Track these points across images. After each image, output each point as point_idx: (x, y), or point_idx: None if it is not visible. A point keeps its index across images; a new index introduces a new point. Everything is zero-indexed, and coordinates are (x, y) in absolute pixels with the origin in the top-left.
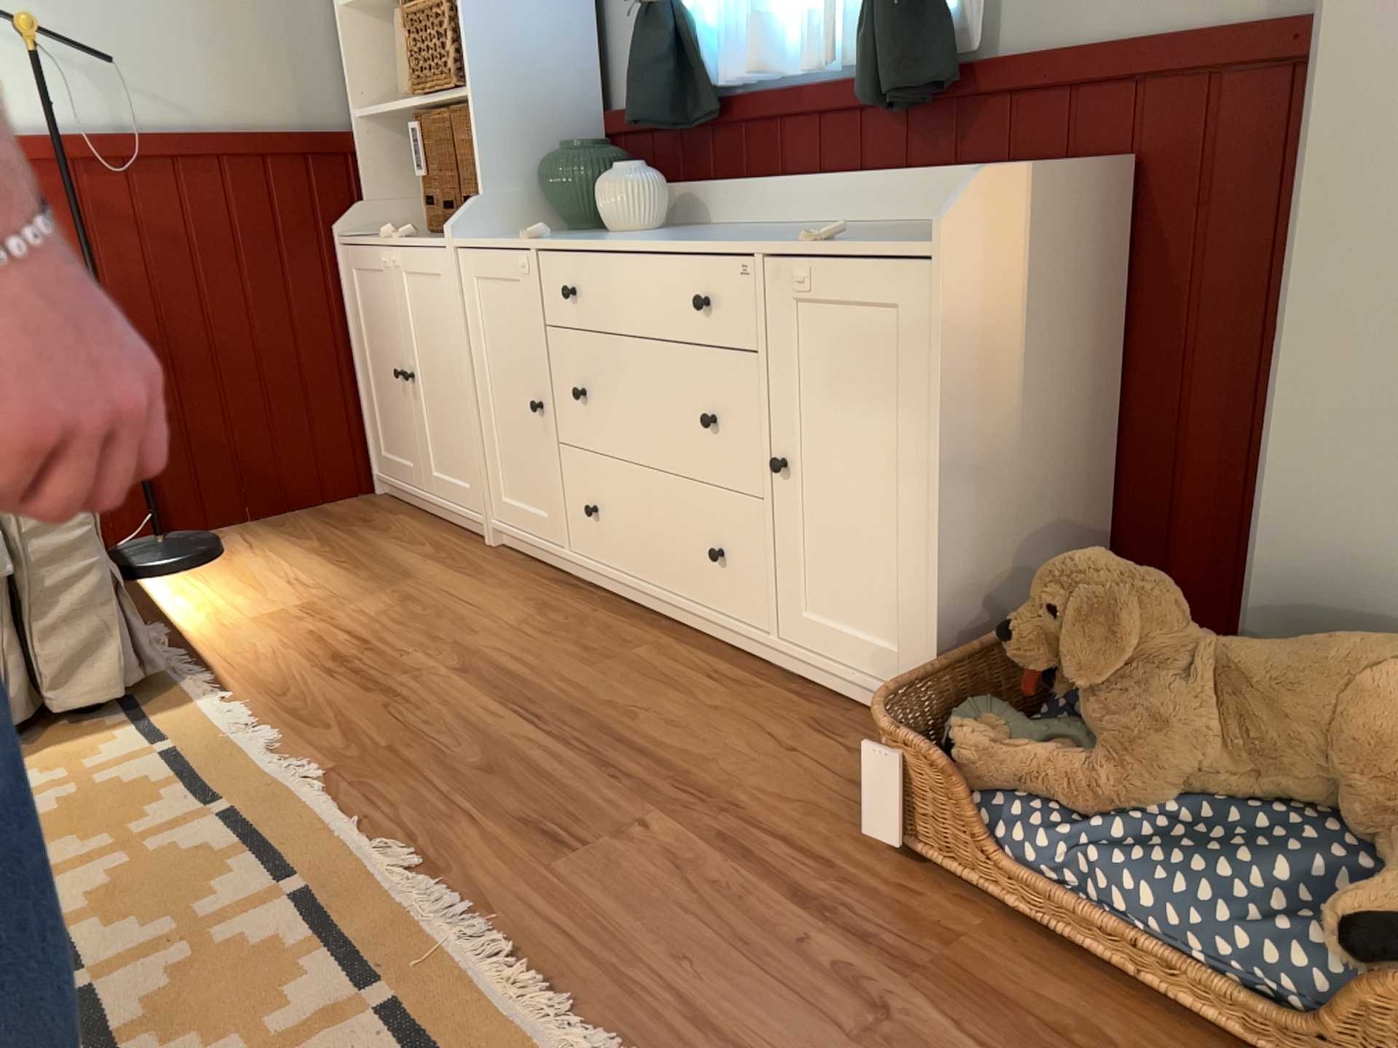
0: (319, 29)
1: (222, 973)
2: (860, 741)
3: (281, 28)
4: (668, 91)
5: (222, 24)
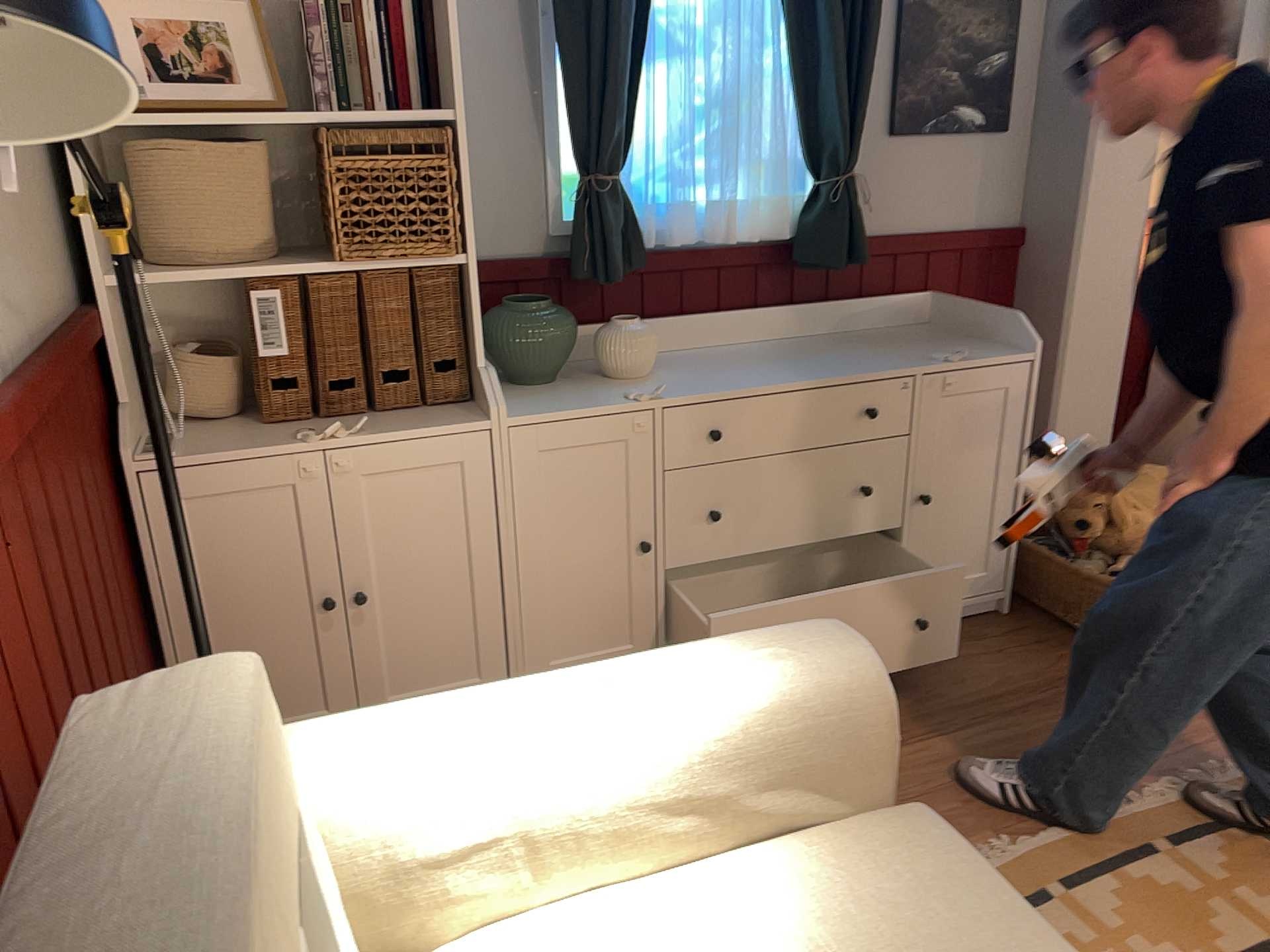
0: (38, 152)
1: (1260, 876)
2: (992, 632)
3: (25, 152)
4: (624, 251)
5: (1, 153)
